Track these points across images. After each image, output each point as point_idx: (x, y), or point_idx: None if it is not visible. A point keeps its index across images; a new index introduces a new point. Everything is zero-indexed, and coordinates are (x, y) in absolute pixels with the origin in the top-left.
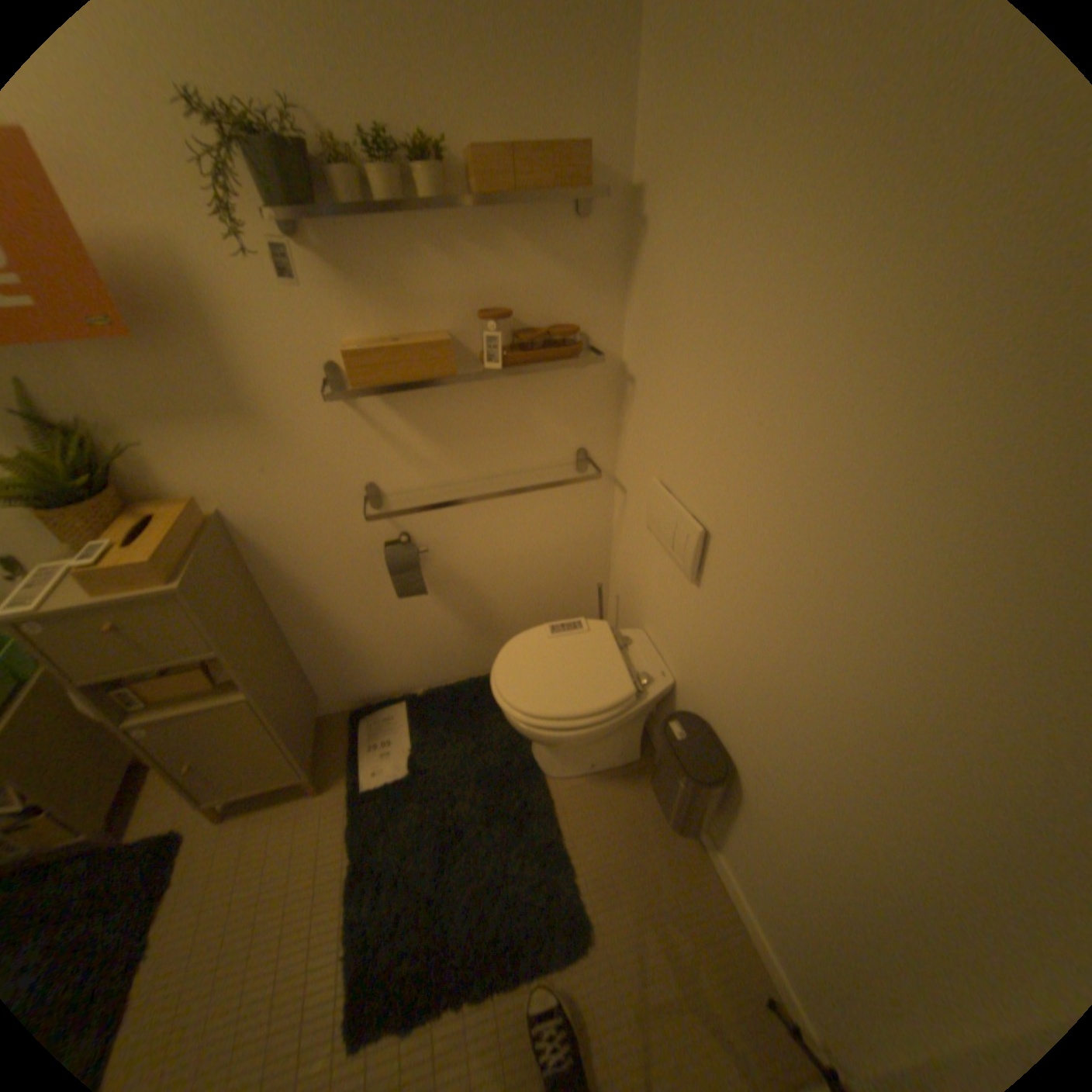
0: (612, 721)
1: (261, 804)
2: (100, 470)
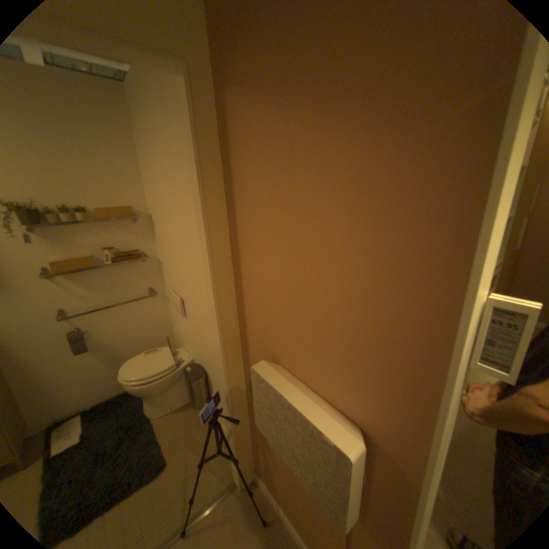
0: (168, 376)
1: None
2: None
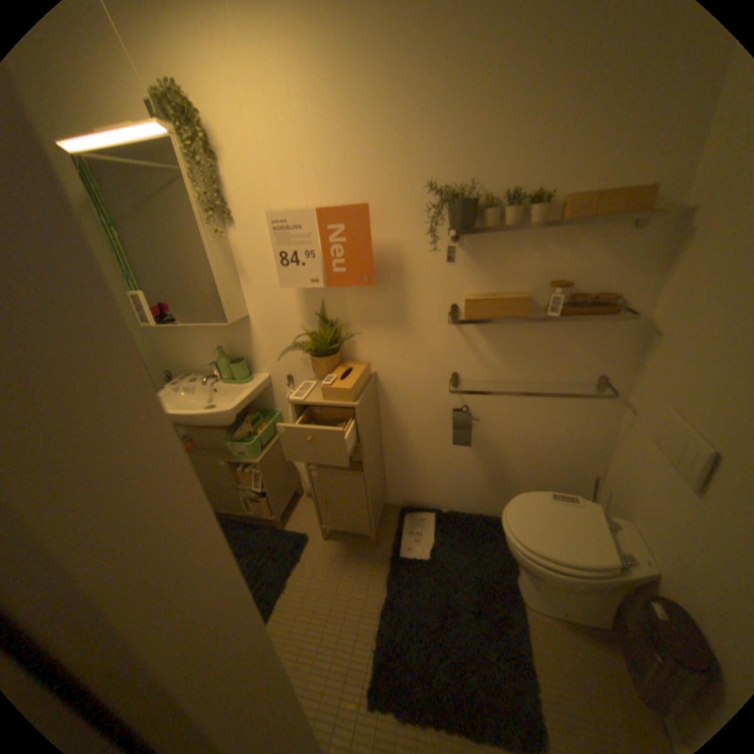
0: (596, 580)
1: (347, 539)
2: (337, 343)
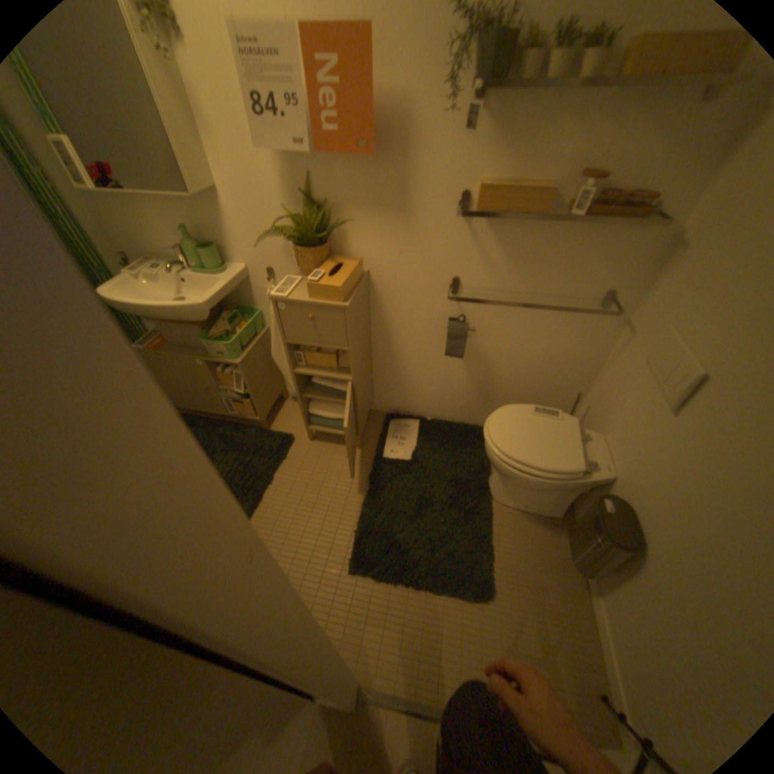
0: (560, 481)
1: (333, 440)
2: (325, 232)
